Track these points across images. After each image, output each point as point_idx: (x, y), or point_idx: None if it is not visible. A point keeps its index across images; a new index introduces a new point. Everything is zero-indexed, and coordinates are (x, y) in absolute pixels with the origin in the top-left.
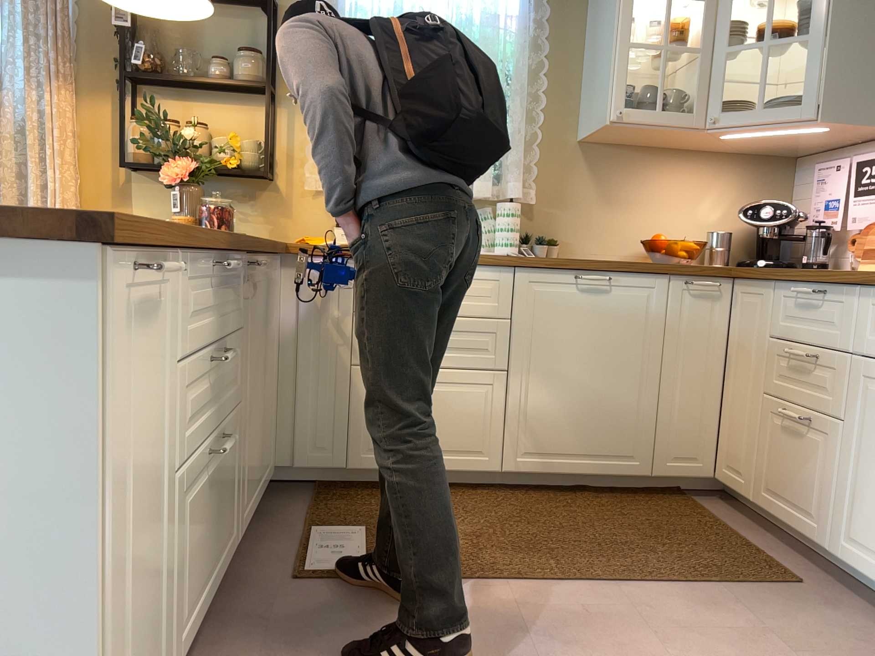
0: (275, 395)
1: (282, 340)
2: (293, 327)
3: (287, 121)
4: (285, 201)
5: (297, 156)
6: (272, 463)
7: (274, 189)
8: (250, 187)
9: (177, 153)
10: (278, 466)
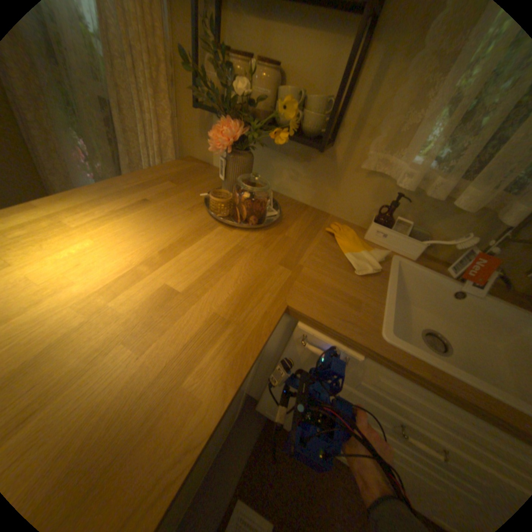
0: (253, 379)
1: (268, 355)
2: (279, 354)
3: (378, 66)
4: (337, 171)
5: (370, 122)
6: (243, 403)
7: (330, 155)
8: (308, 147)
9: (229, 109)
10: (250, 397)
